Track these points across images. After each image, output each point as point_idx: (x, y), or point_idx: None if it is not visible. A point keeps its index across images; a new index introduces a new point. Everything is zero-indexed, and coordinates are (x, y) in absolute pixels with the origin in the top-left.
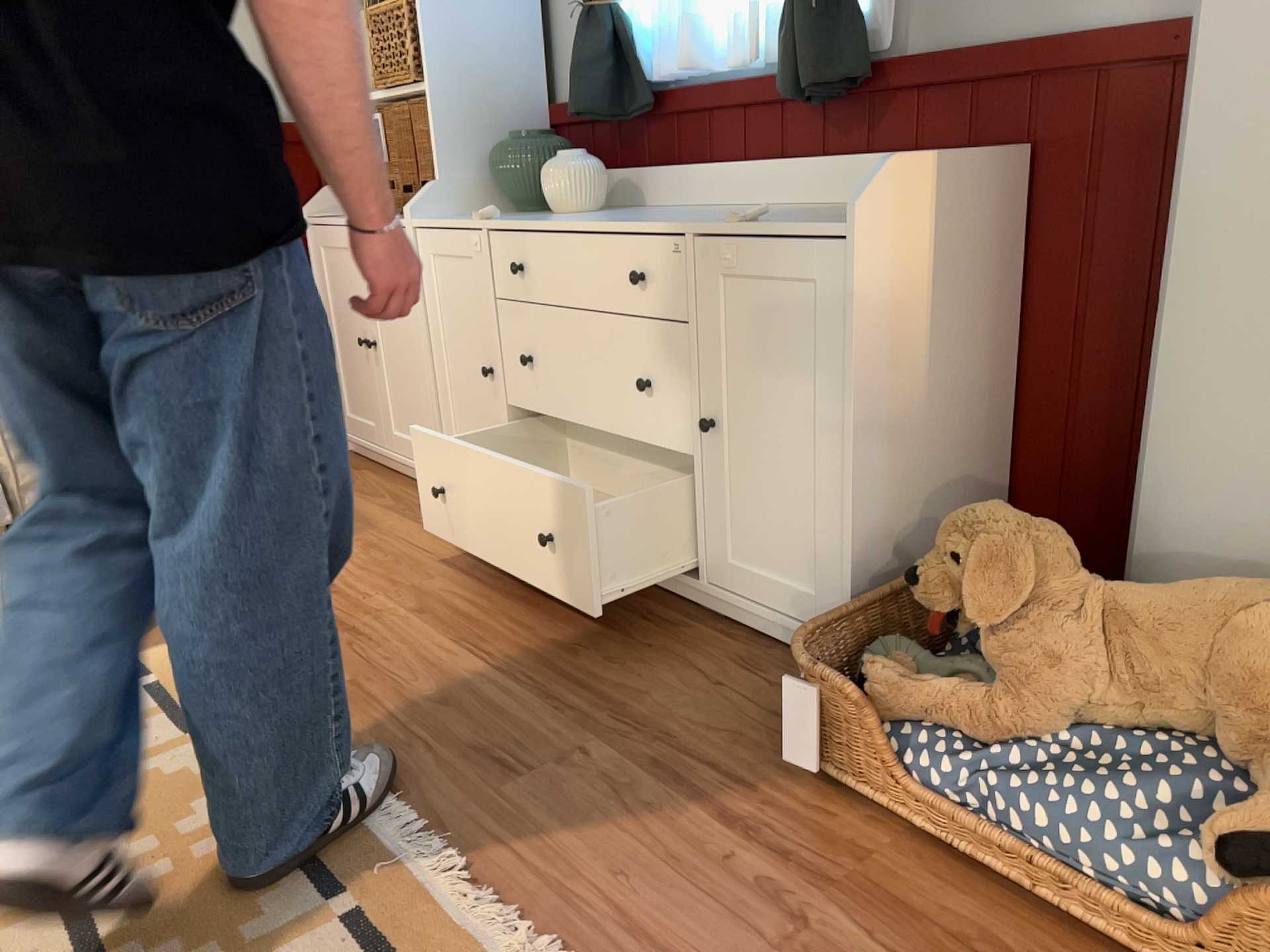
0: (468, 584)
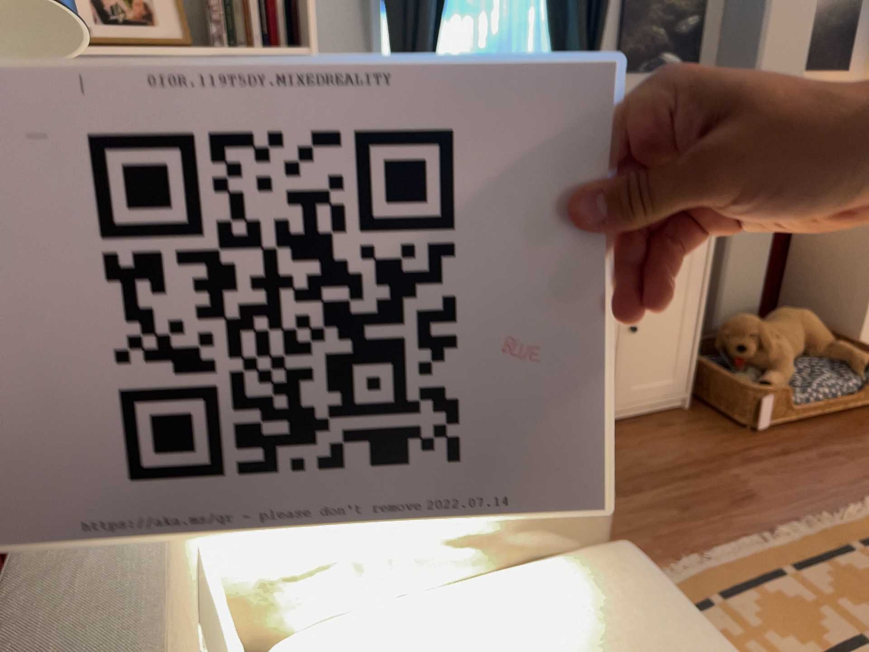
0: None
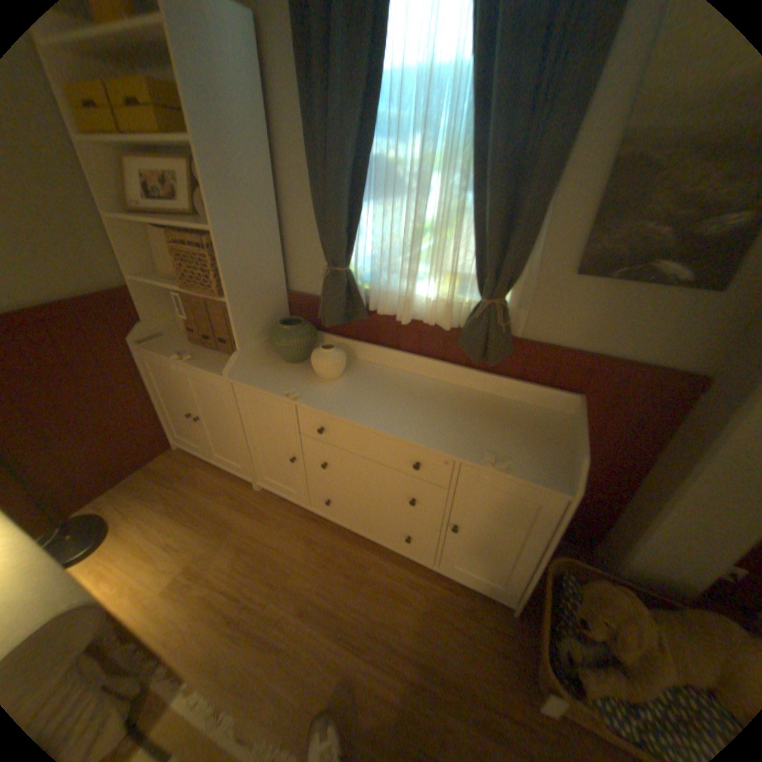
0: (312, 578)
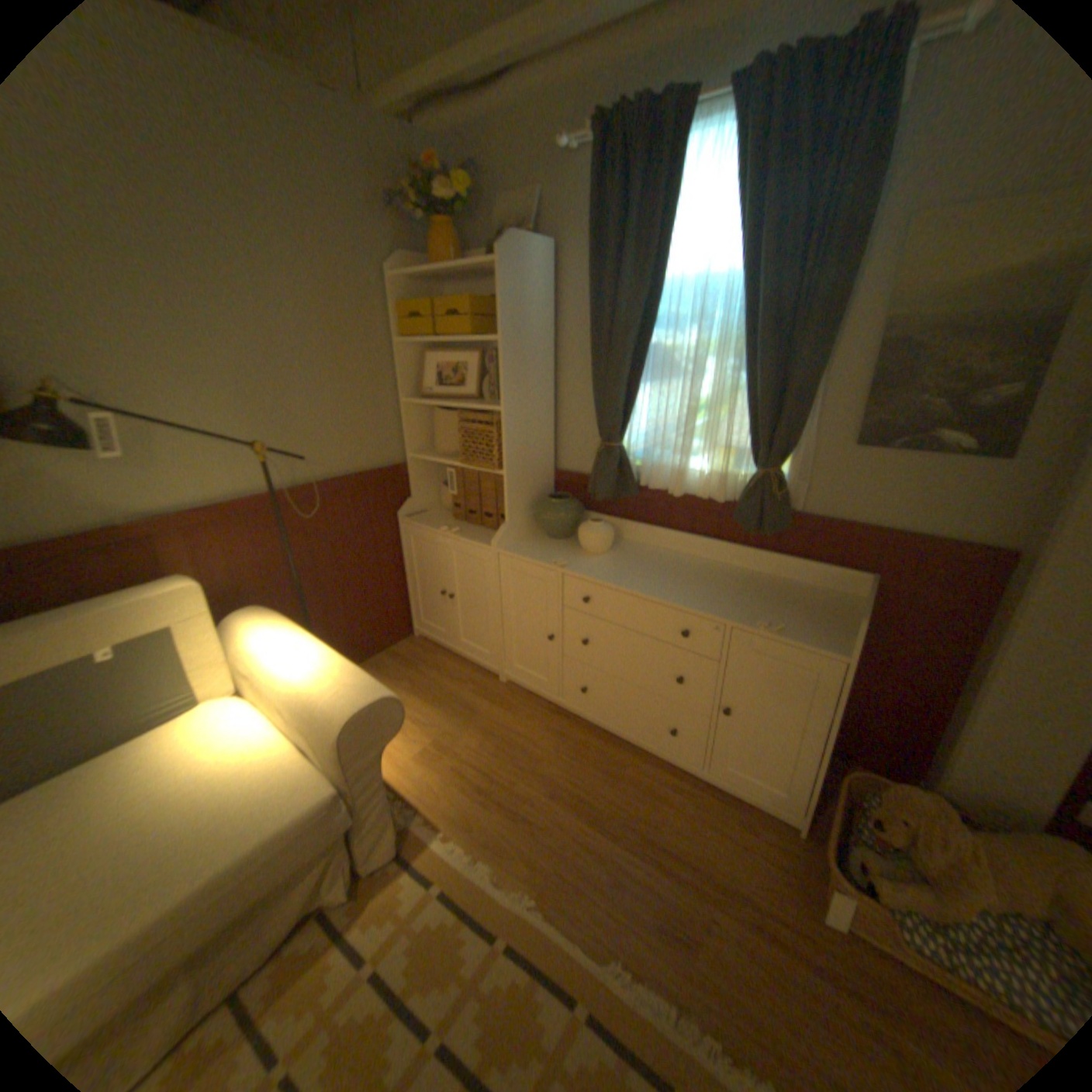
0: (564, 768)
